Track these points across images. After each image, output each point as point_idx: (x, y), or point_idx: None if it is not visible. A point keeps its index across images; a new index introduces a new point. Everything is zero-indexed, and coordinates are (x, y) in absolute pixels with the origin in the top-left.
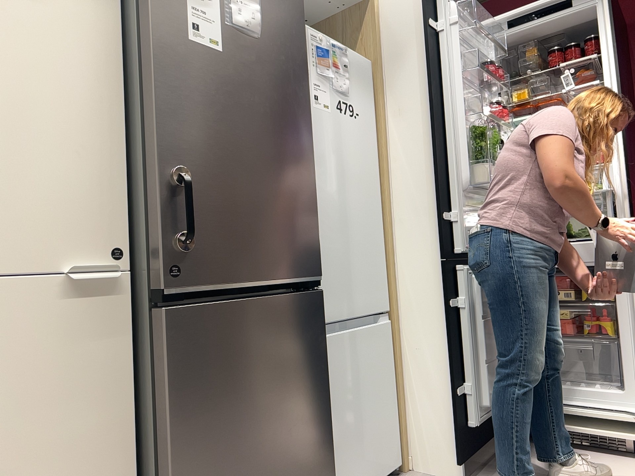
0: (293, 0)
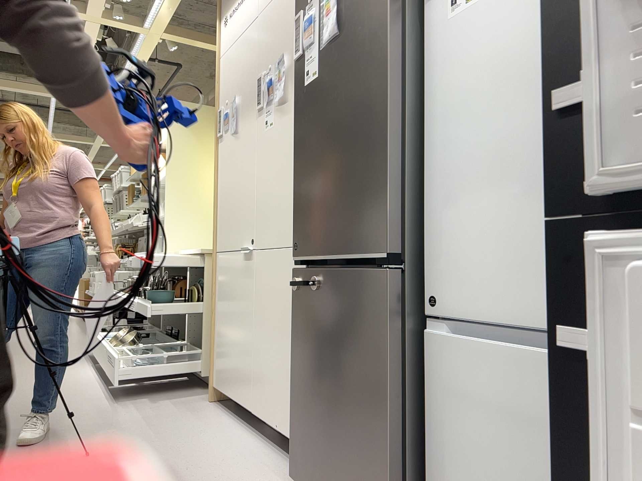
0: None
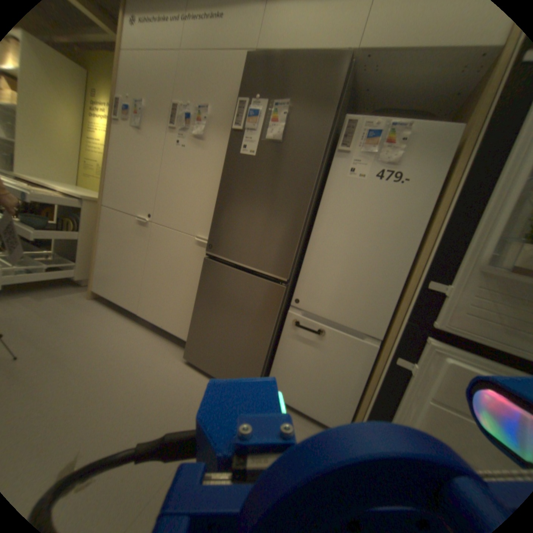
0: (324, 108)
